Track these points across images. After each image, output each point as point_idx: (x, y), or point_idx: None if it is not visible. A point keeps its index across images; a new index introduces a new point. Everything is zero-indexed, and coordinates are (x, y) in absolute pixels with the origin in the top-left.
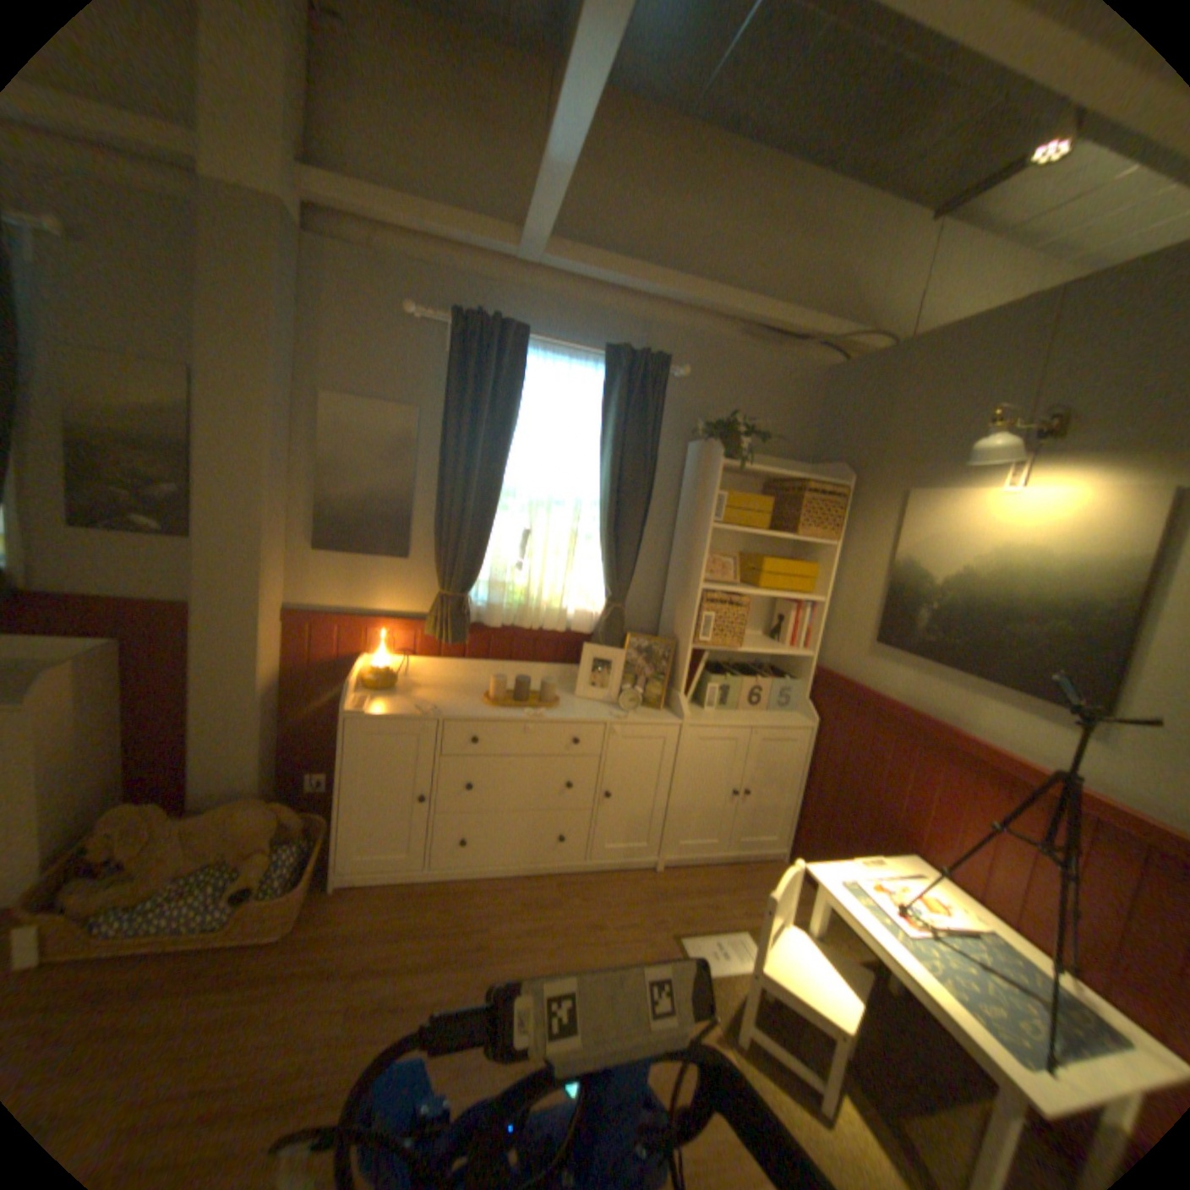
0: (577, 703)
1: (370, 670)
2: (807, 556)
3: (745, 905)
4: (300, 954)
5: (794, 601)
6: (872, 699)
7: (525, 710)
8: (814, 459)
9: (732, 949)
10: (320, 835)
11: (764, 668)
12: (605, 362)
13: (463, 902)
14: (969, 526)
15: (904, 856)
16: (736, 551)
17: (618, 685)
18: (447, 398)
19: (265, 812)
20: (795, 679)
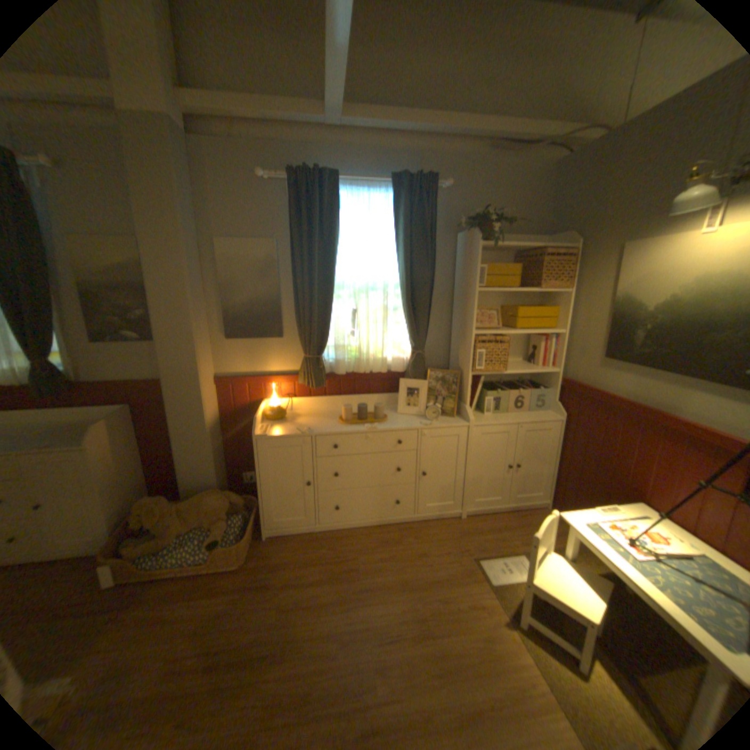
0: (399, 417)
1: (269, 408)
2: (550, 301)
3: (522, 538)
4: (249, 575)
5: (543, 335)
6: (604, 397)
7: (365, 425)
8: (551, 231)
9: (514, 566)
10: (254, 507)
11: (525, 382)
12: (392, 186)
13: (341, 542)
14: (673, 263)
15: (633, 503)
16: (498, 305)
17: (424, 403)
18: (291, 229)
19: (220, 496)
20: (548, 388)
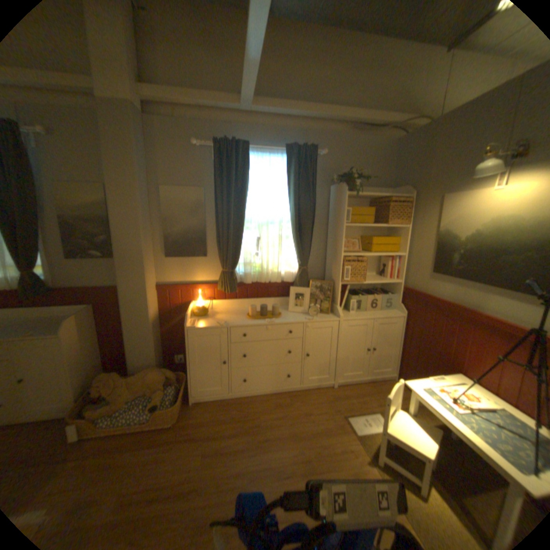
0: (289, 314)
1: (196, 307)
2: (394, 233)
3: (377, 401)
4: (180, 431)
5: (390, 256)
6: (432, 300)
7: (265, 319)
8: (394, 185)
9: (372, 421)
10: (183, 380)
11: (378, 289)
12: (286, 152)
13: (247, 405)
14: (477, 209)
15: (455, 374)
16: (358, 235)
17: (308, 304)
18: (215, 180)
19: (159, 372)
20: (393, 293)
